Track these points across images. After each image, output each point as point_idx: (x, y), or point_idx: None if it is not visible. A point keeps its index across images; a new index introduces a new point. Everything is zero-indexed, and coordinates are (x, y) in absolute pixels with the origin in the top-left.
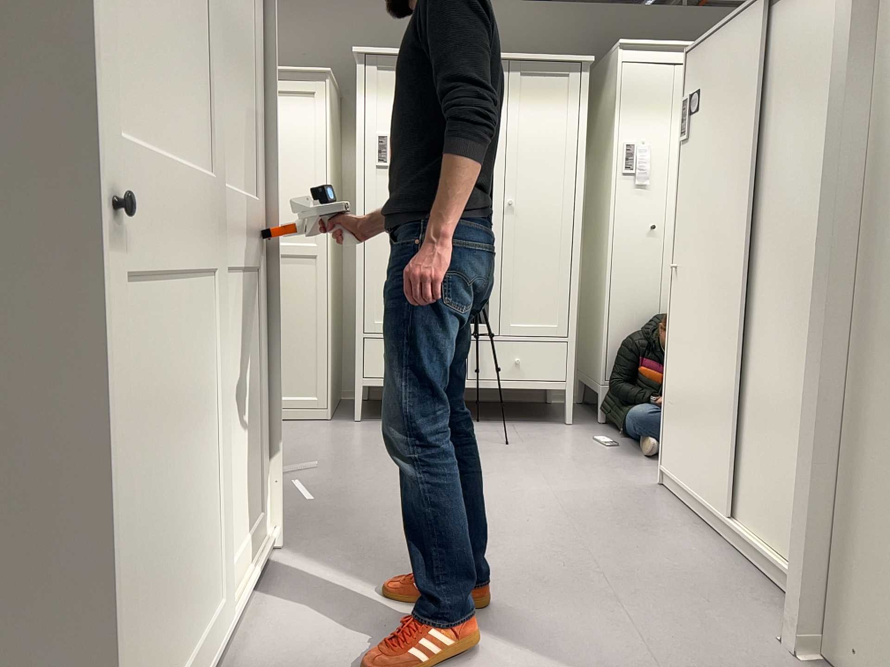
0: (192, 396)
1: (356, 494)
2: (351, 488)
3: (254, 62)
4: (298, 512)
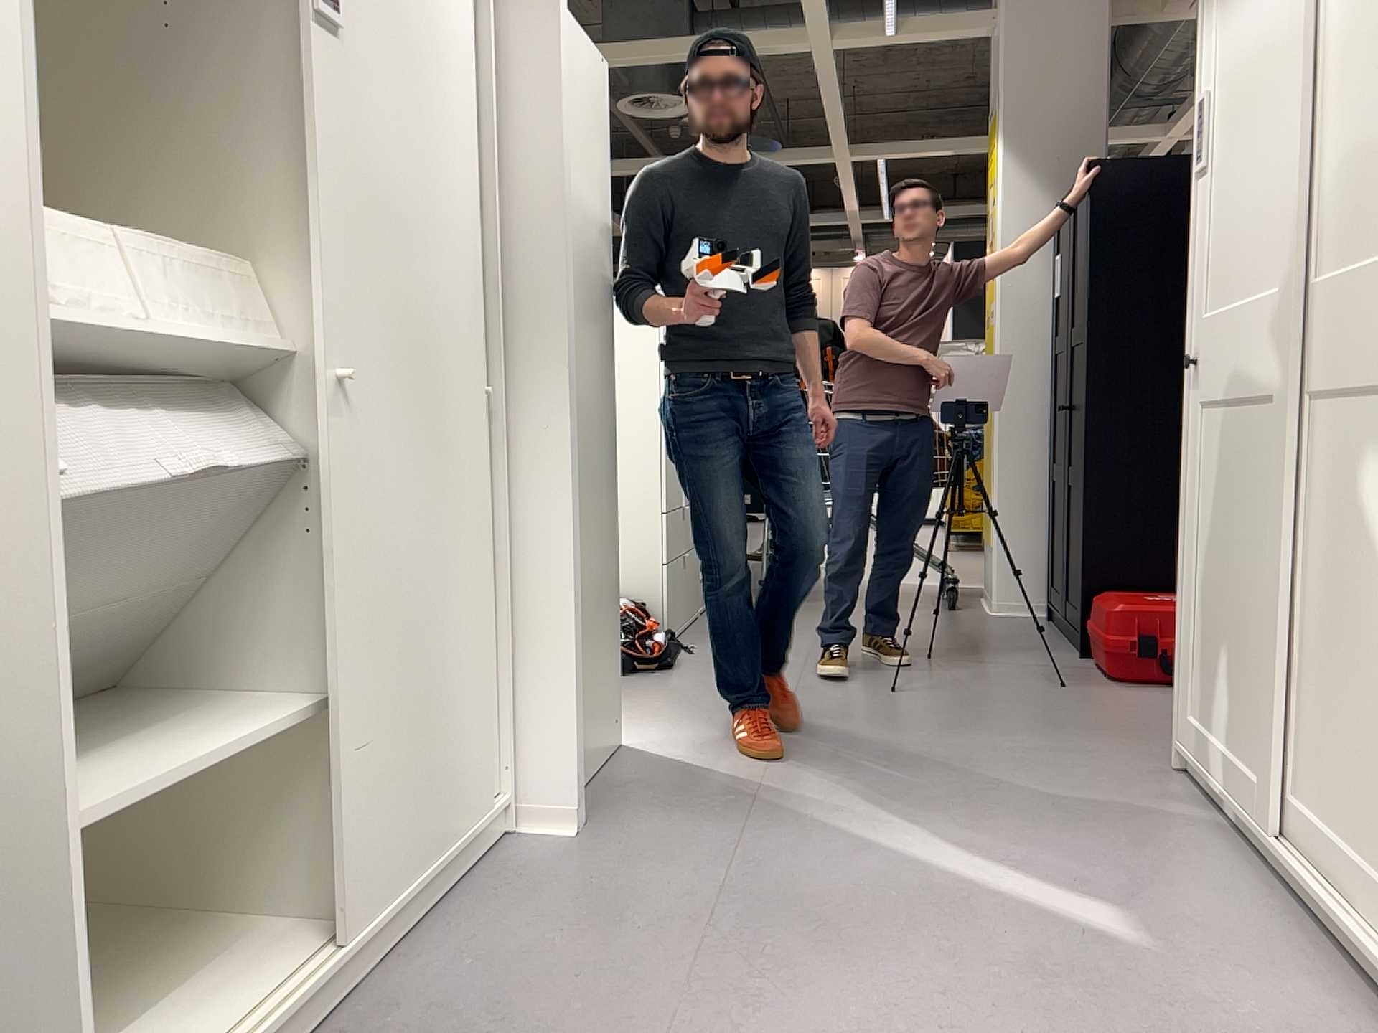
0: (1244, 517)
1: None
2: None
3: None
4: None
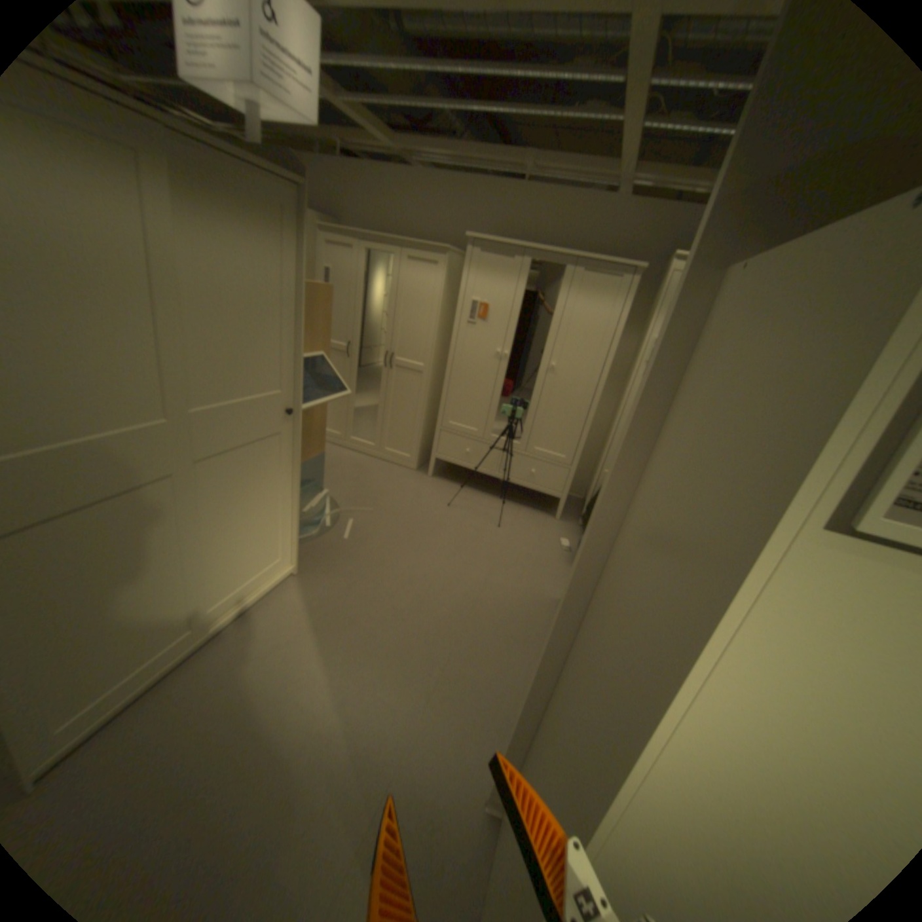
0: (149, 545)
1: (375, 541)
2: (377, 535)
3: (282, 302)
4: (334, 545)
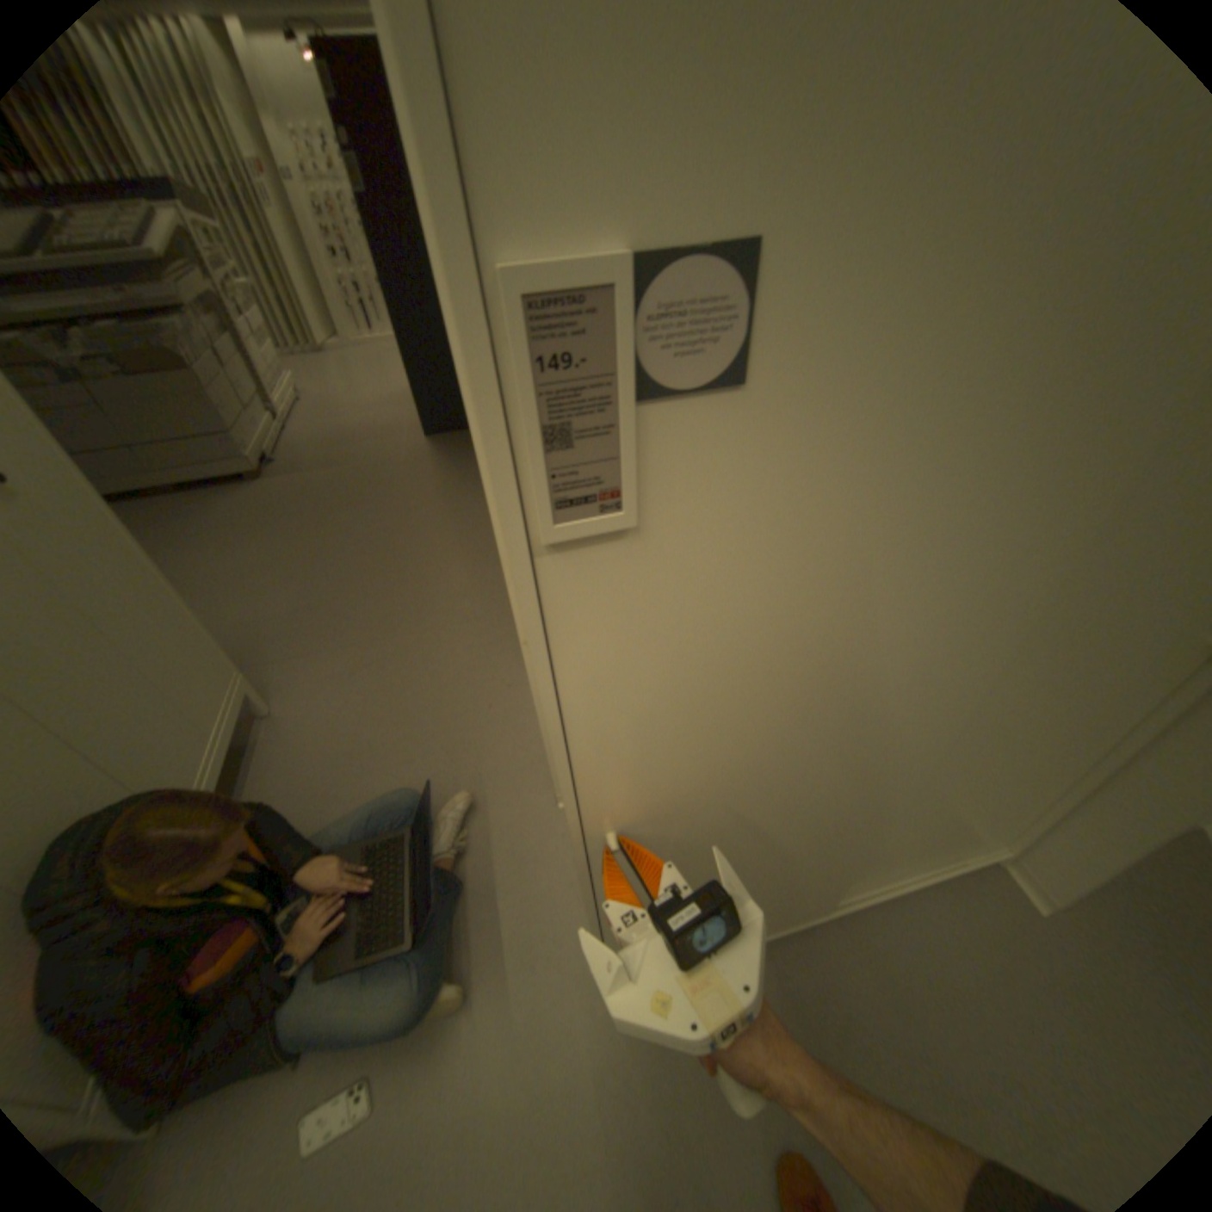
0: None
1: None
2: None
3: None
4: None
